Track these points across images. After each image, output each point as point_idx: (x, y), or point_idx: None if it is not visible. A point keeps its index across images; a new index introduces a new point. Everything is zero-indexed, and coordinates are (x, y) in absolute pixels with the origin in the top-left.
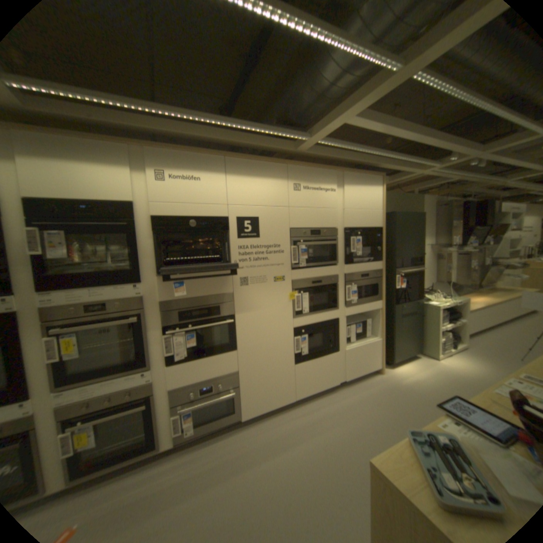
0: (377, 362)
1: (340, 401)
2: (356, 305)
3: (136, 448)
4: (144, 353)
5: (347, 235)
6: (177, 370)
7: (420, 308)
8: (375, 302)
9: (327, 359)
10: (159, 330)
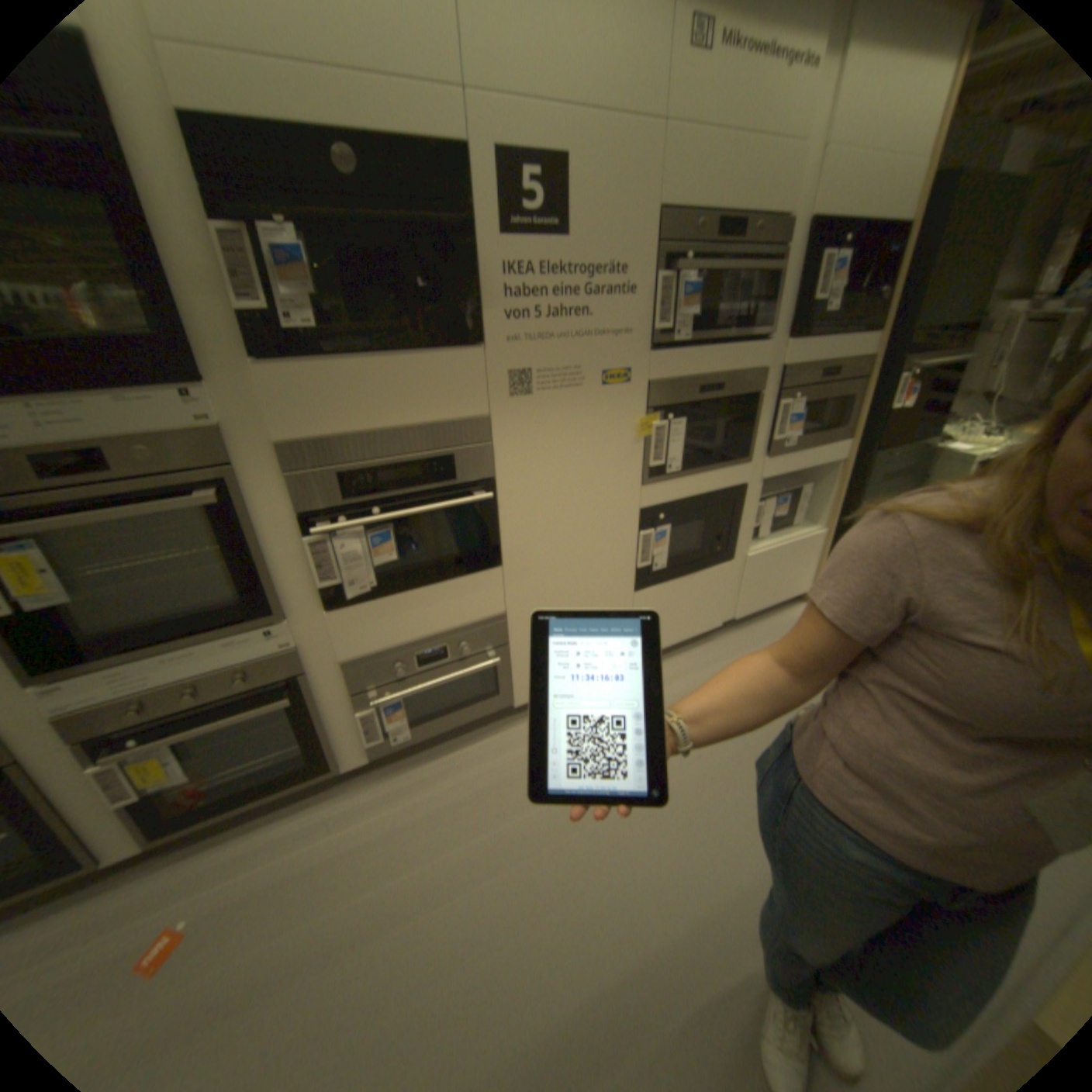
0: (806, 578)
1: (721, 660)
2: (793, 452)
3: (288, 770)
4: (261, 582)
5: (817, 243)
6: (356, 618)
7: (926, 459)
8: (836, 444)
9: (705, 576)
10: (293, 524)
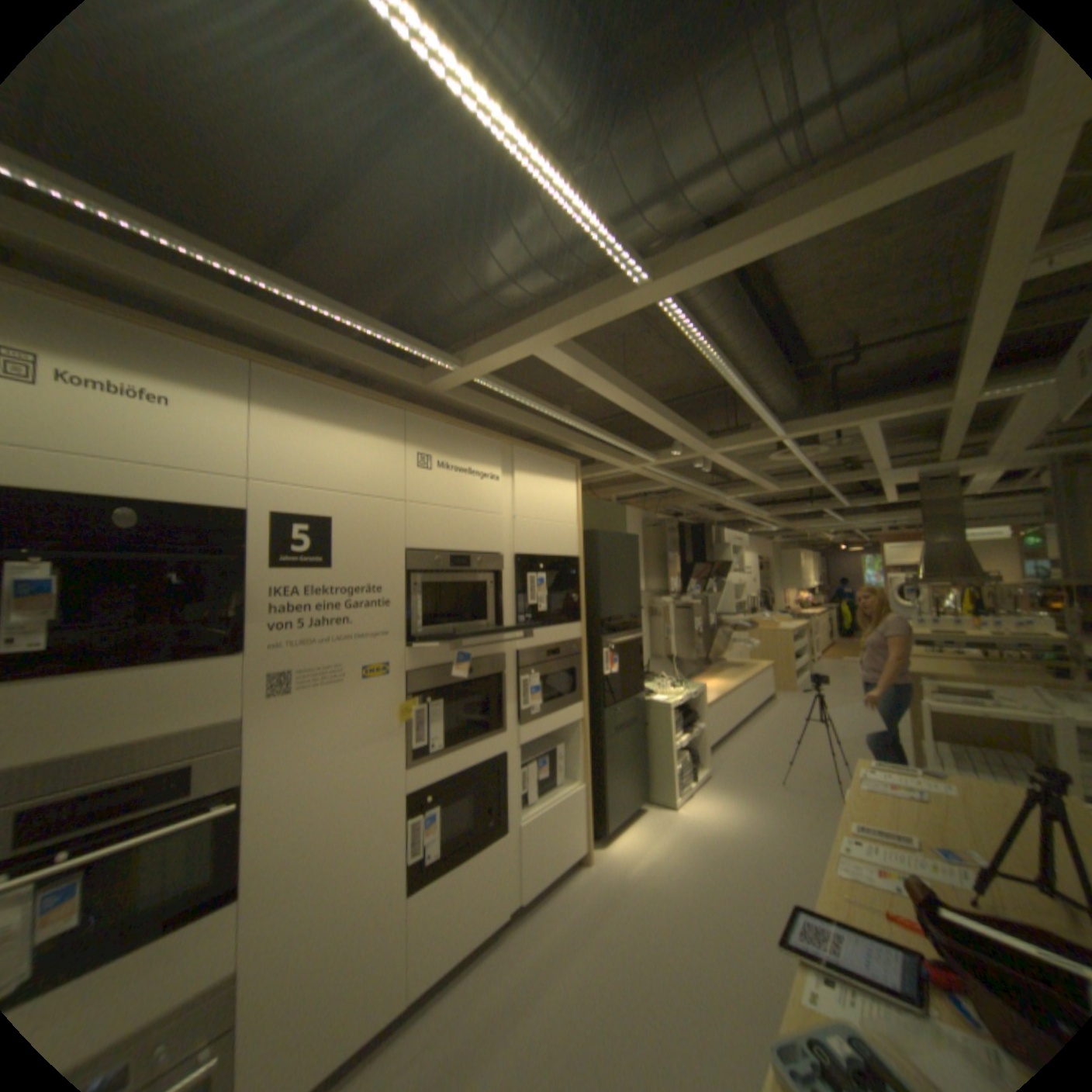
0: (579, 840)
1: (513, 966)
2: (538, 719)
3: None
4: None
5: (520, 570)
6: None
7: (640, 711)
8: (571, 707)
9: (482, 860)
10: None
